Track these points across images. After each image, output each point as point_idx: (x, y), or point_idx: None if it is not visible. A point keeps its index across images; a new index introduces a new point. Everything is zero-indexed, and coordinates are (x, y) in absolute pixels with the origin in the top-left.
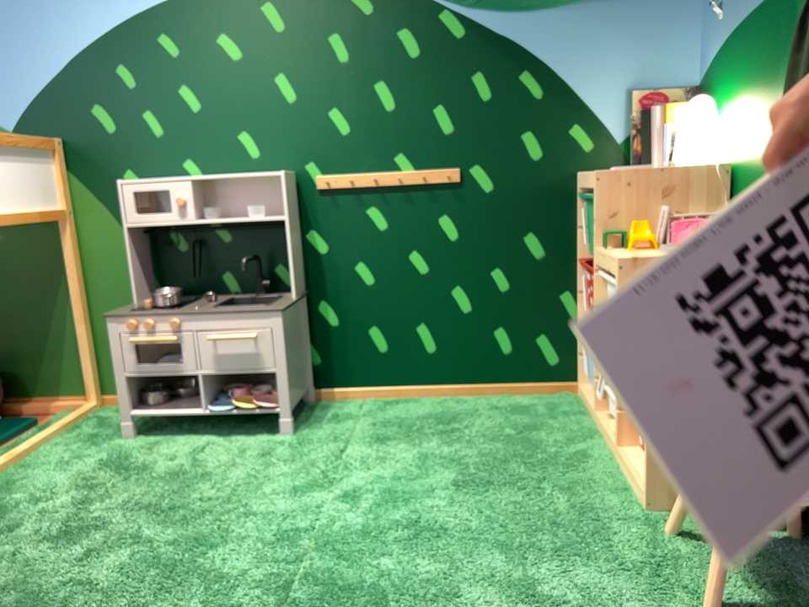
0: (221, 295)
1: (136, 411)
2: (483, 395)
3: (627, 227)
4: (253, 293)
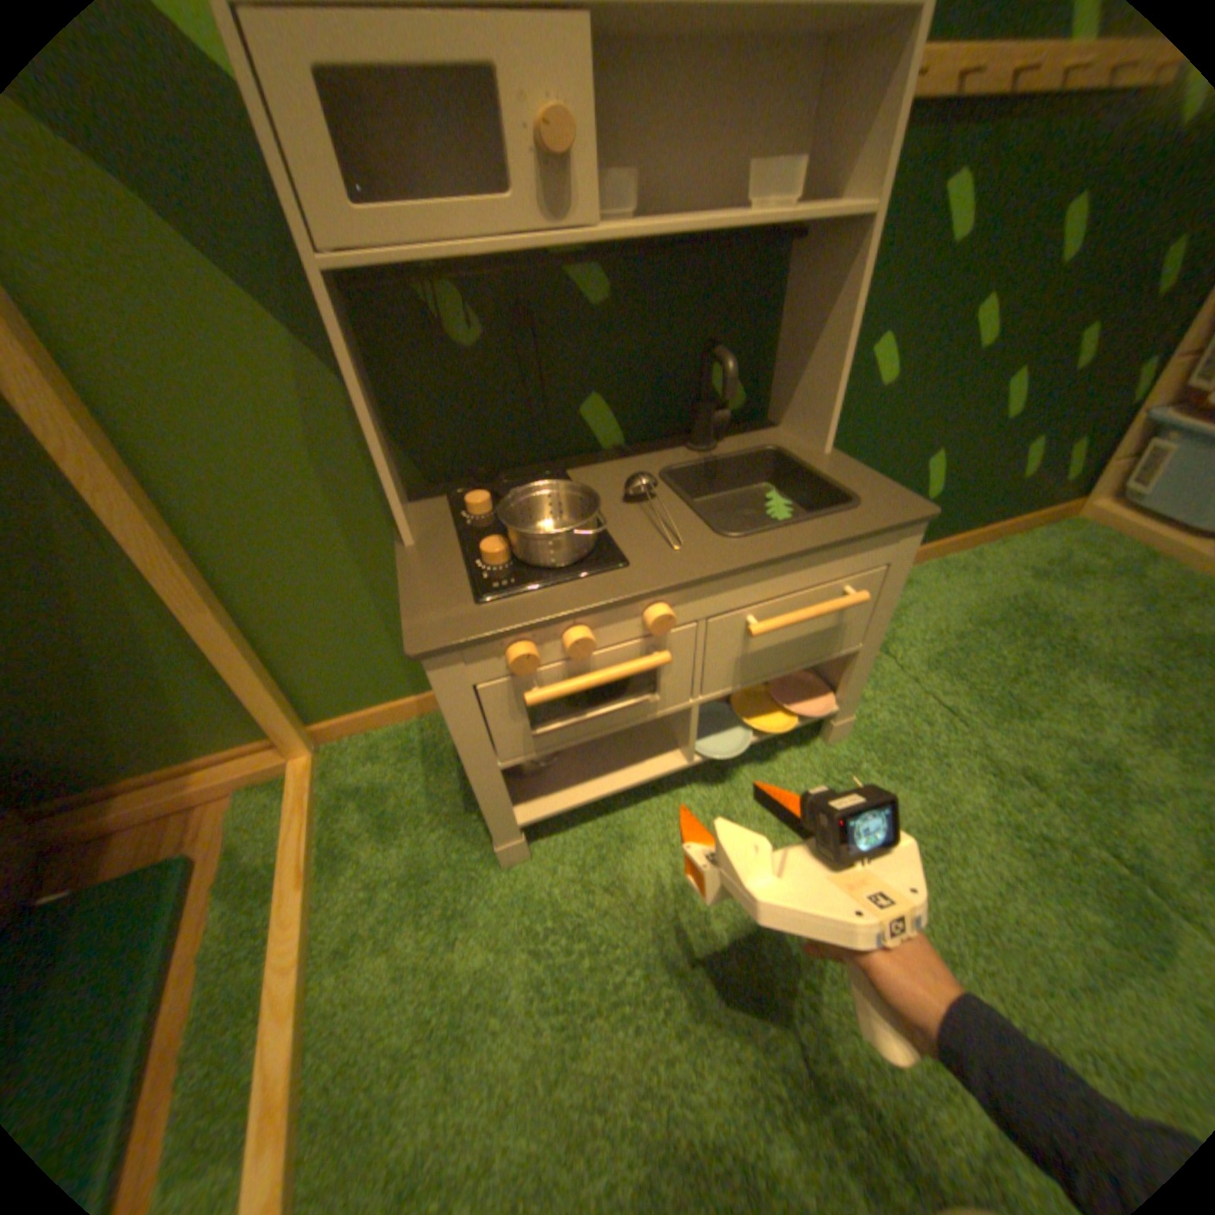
0: (601, 465)
1: (526, 811)
2: (977, 548)
3: None
4: (681, 449)
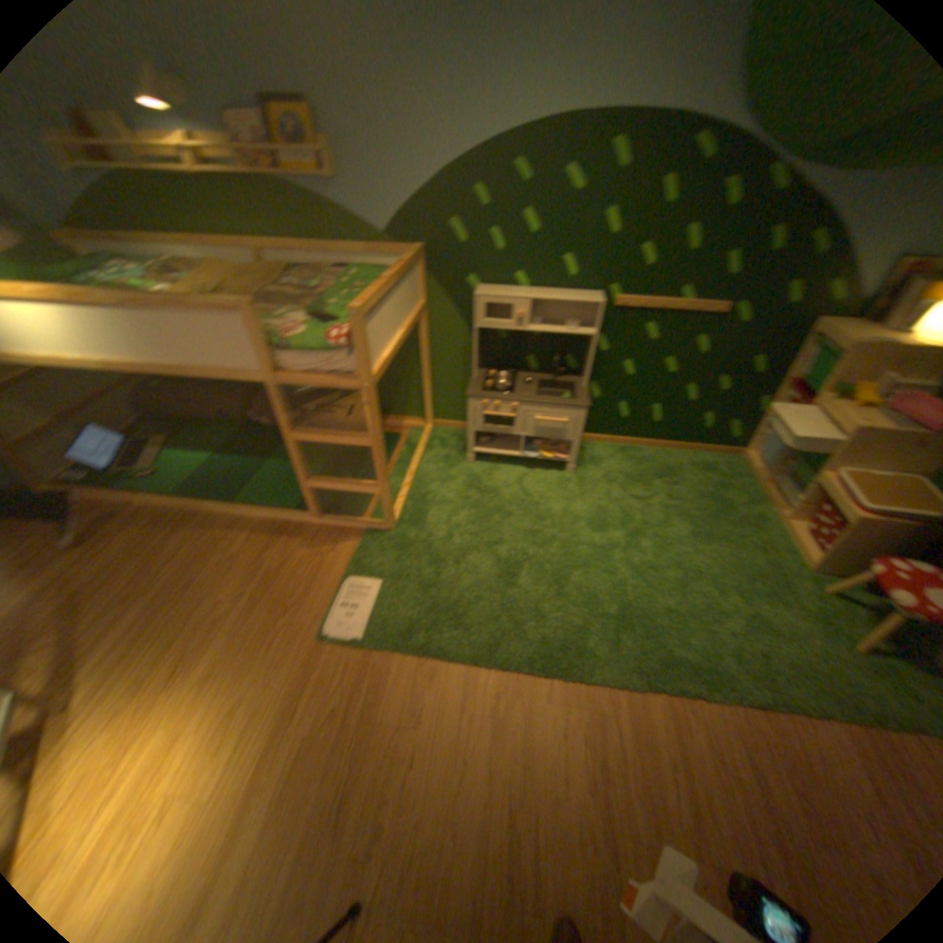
0: (528, 373)
1: (477, 449)
2: (682, 451)
3: (854, 384)
4: (551, 376)
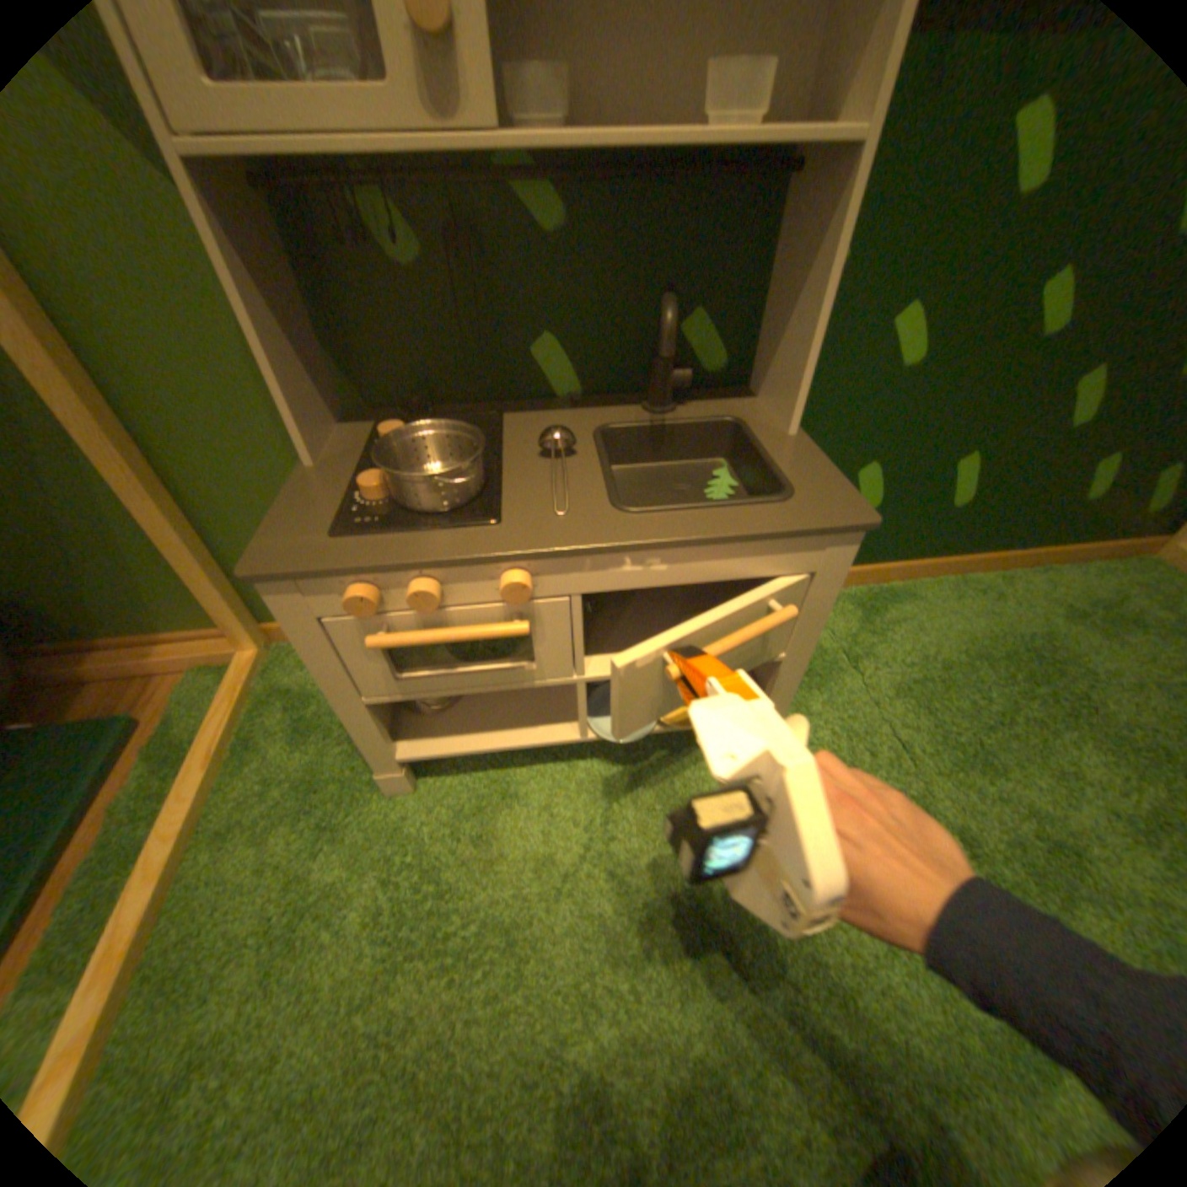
0: (546, 411)
1: (409, 747)
2: (1012, 571)
3: None
4: (637, 405)
